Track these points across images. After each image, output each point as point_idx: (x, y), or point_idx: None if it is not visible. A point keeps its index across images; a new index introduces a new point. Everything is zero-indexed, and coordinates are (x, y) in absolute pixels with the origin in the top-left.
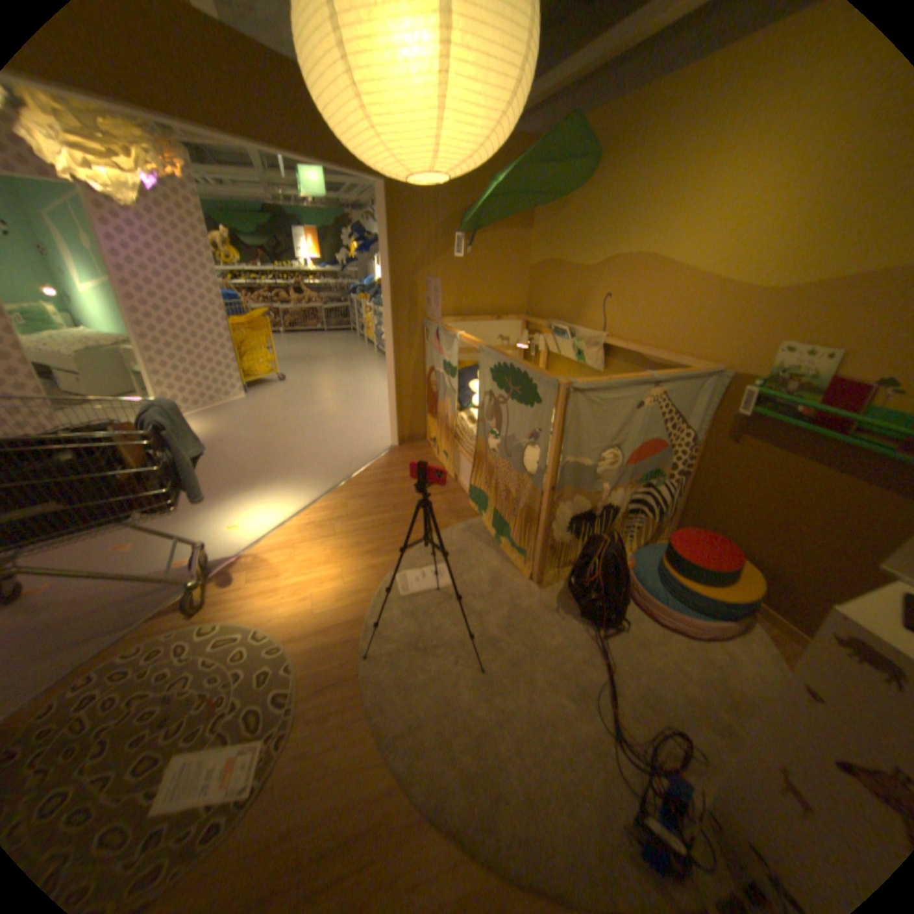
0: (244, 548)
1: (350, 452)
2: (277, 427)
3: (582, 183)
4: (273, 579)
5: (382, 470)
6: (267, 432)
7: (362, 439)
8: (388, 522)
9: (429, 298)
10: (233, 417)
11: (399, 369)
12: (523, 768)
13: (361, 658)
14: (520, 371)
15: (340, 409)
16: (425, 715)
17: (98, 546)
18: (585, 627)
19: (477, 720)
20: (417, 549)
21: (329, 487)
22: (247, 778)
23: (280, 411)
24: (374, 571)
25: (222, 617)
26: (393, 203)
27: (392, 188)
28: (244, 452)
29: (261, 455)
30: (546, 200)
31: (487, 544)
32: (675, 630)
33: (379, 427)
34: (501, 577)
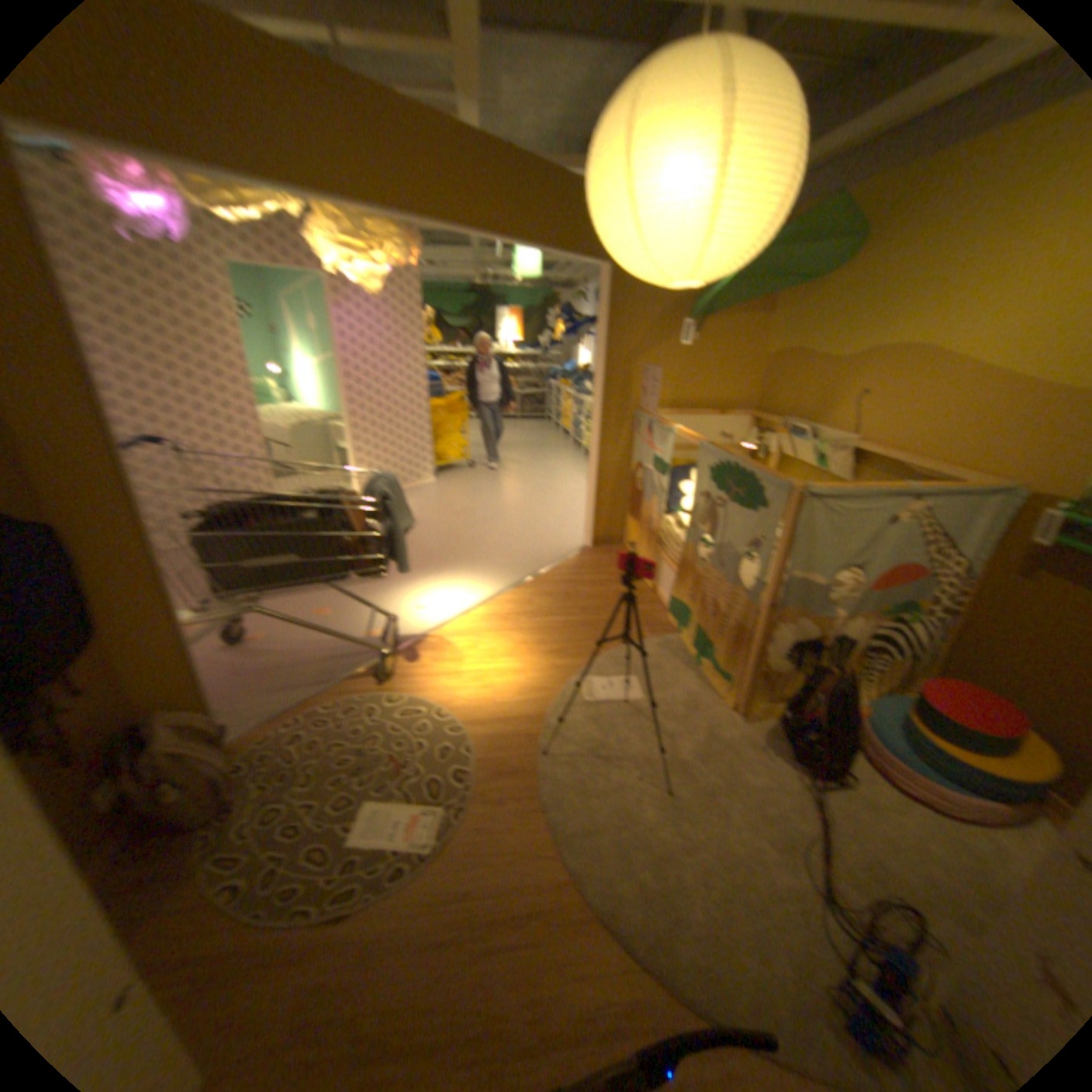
0: (432, 630)
1: (539, 549)
2: (466, 515)
3: (844, 262)
4: (458, 664)
5: (573, 572)
6: (456, 520)
7: (553, 537)
8: (576, 626)
9: (646, 388)
10: (424, 502)
11: (603, 463)
12: (710, 903)
13: (542, 755)
14: (747, 471)
15: (531, 504)
16: (605, 824)
17: (305, 608)
18: (800, 776)
19: (662, 843)
20: (606, 659)
21: (517, 583)
22: (430, 839)
23: (470, 500)
24: (559, 673)
25: (410, 691)
26: (618, 288)
27: (619, 273)
28: (434, 537)
29: (450, 543)
30: (796, 282)
31: (686, 666)
32: (921, 802)
33: (572, 526)
34: (701, 703)
